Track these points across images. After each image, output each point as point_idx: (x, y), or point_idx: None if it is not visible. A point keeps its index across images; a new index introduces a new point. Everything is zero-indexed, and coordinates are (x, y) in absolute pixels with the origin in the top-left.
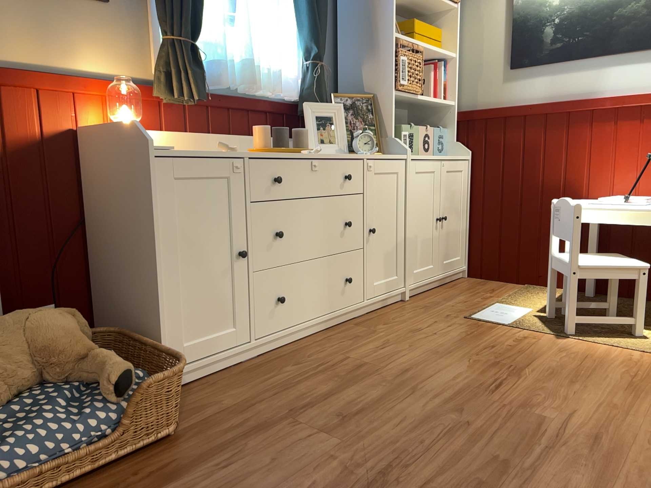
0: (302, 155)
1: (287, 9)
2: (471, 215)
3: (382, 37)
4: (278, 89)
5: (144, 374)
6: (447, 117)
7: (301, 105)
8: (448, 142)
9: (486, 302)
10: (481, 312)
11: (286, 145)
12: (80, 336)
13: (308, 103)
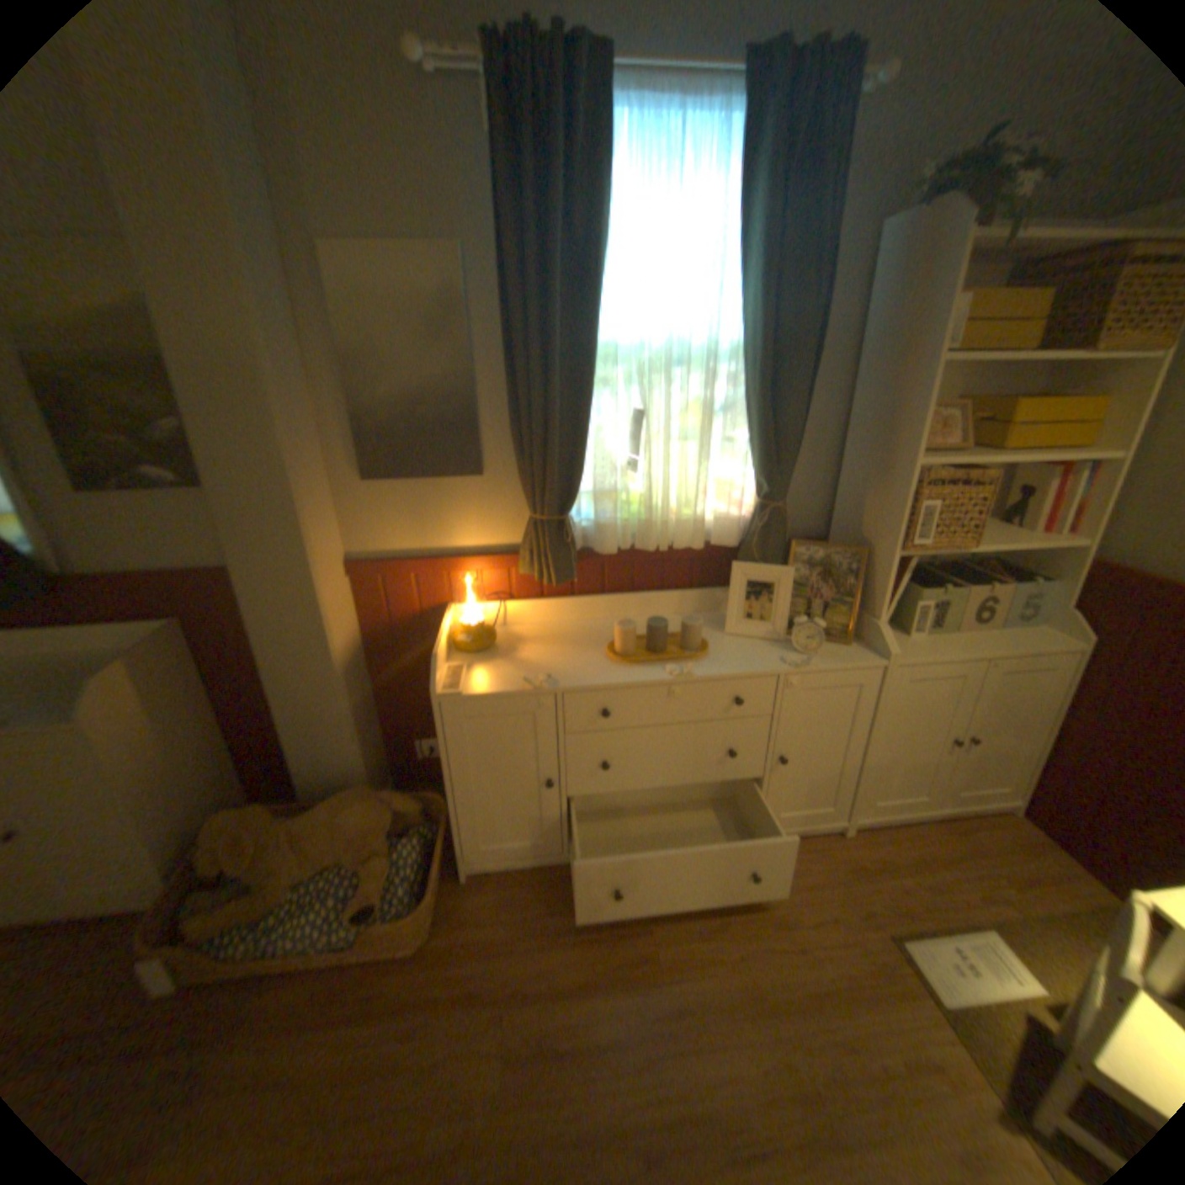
0: (657, 678)
1: (737, 422)
2: (1061, 737)
3: (899, 460)
4: (694, 545)
5: (408, 893)
6: (1070, 561)
7: (741, 553)
8: (1058, 604)
9: (978, 917)
10: (935, 944)
11: (660, 645)
12: (385, 829)
13: (747, 555)
